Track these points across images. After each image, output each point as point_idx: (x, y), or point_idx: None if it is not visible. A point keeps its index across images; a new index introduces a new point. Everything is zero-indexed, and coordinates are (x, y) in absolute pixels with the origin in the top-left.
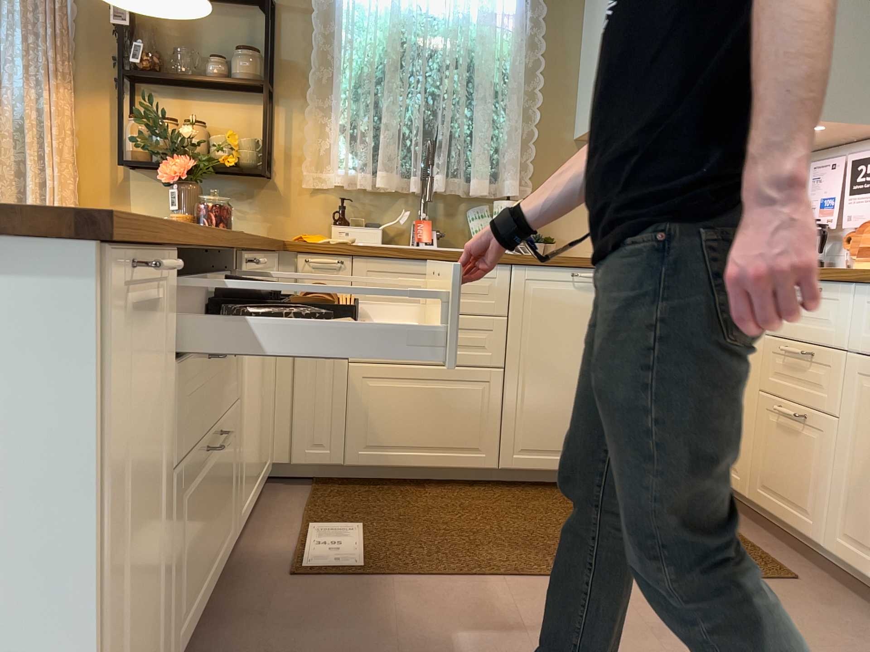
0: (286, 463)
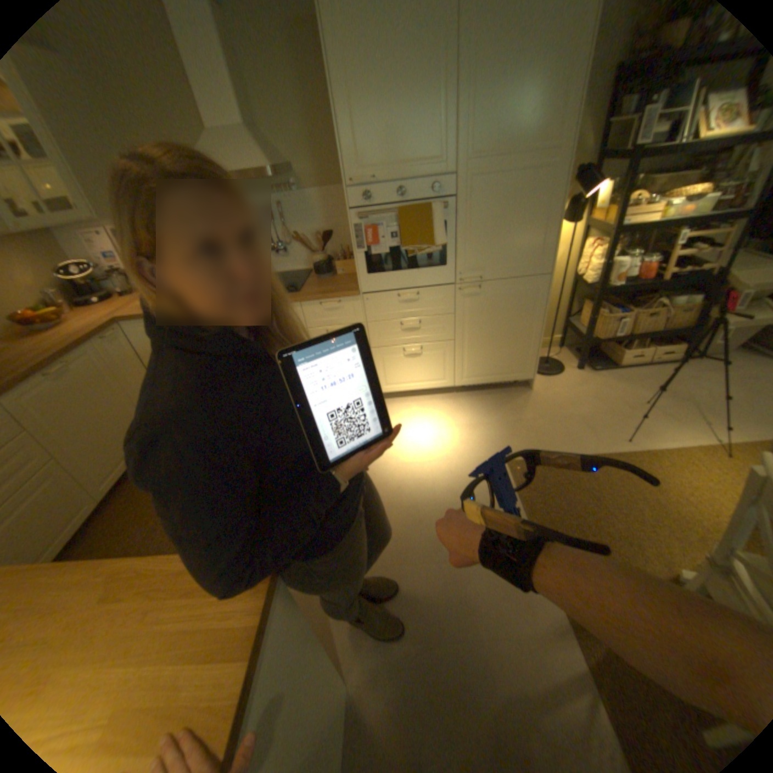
0: None
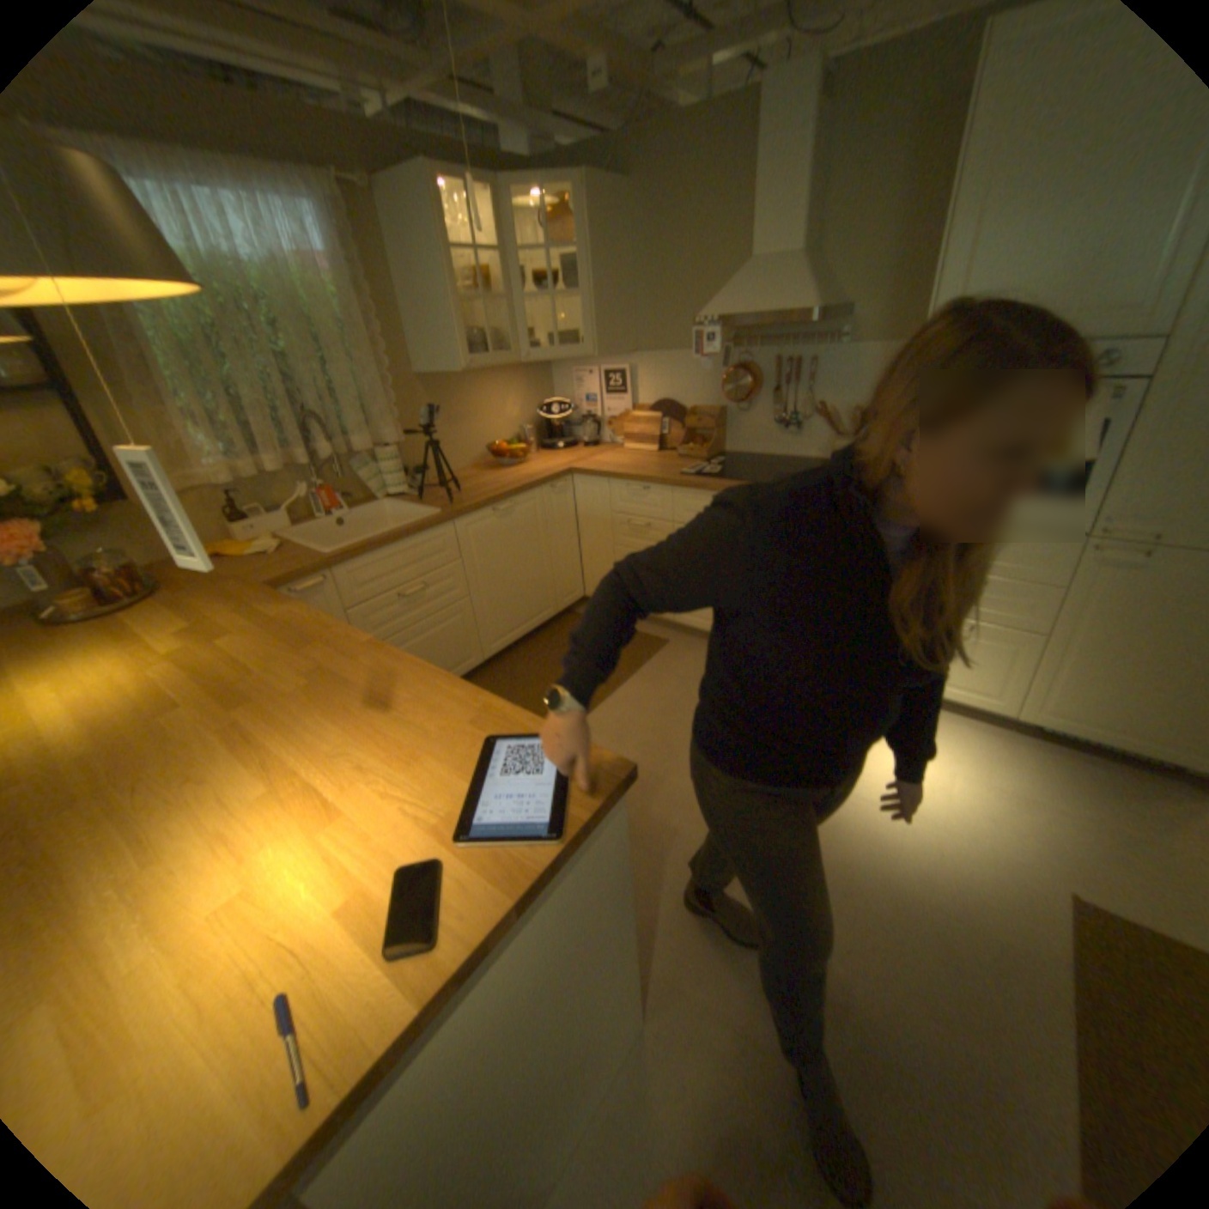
0: None
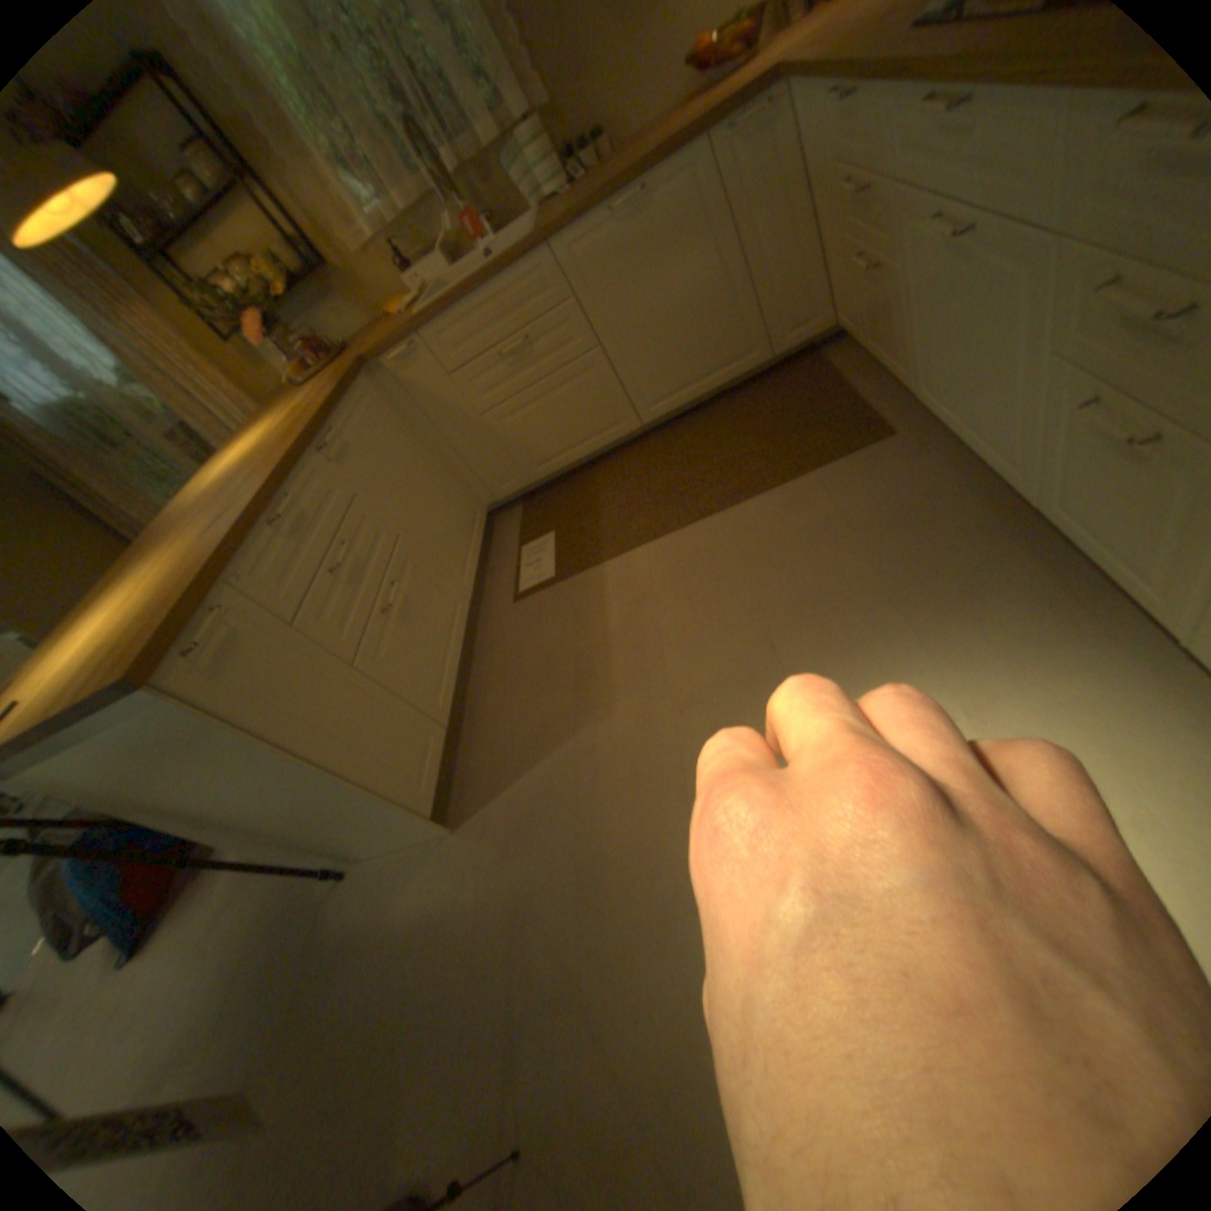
0: (496, 500)
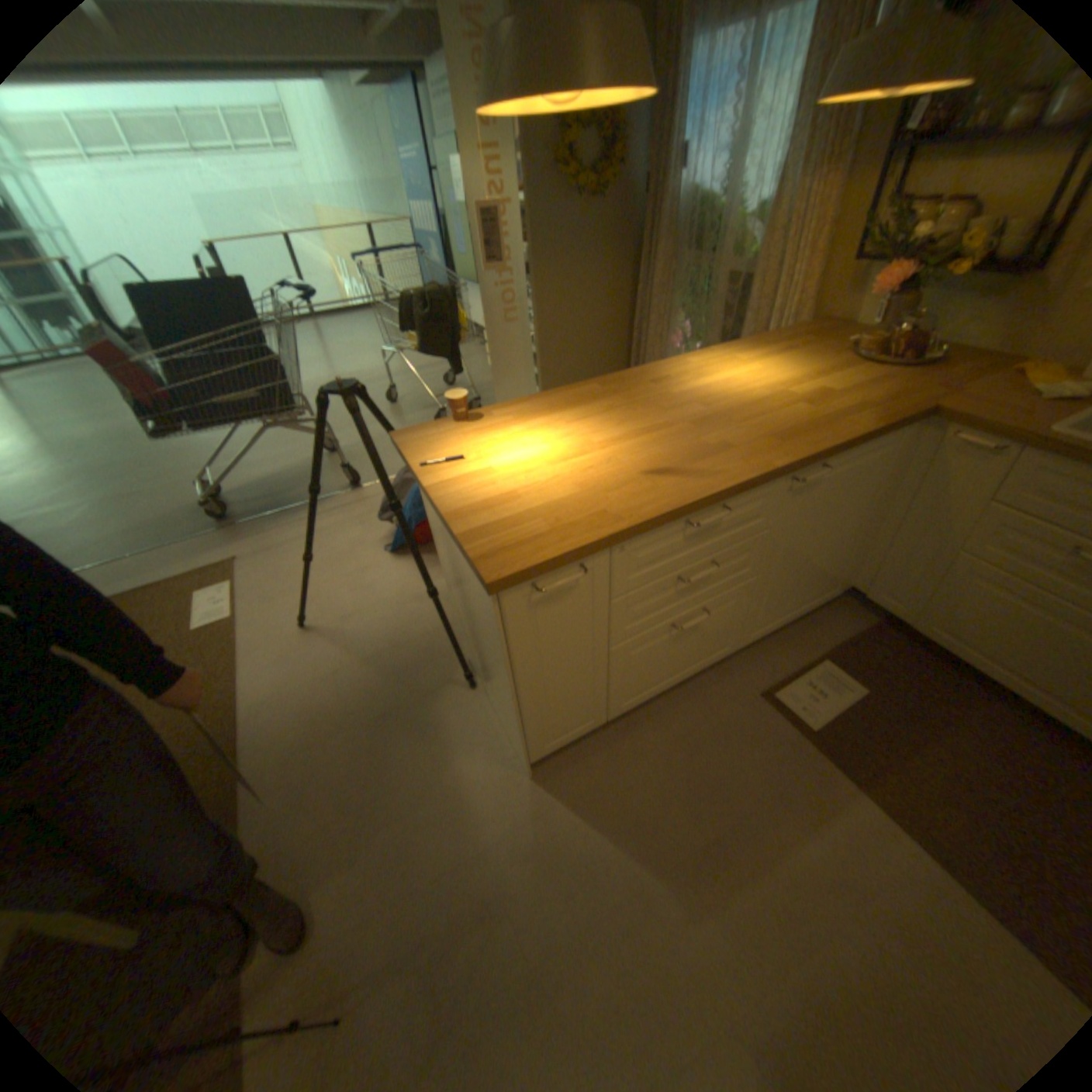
0: (865, 592)
